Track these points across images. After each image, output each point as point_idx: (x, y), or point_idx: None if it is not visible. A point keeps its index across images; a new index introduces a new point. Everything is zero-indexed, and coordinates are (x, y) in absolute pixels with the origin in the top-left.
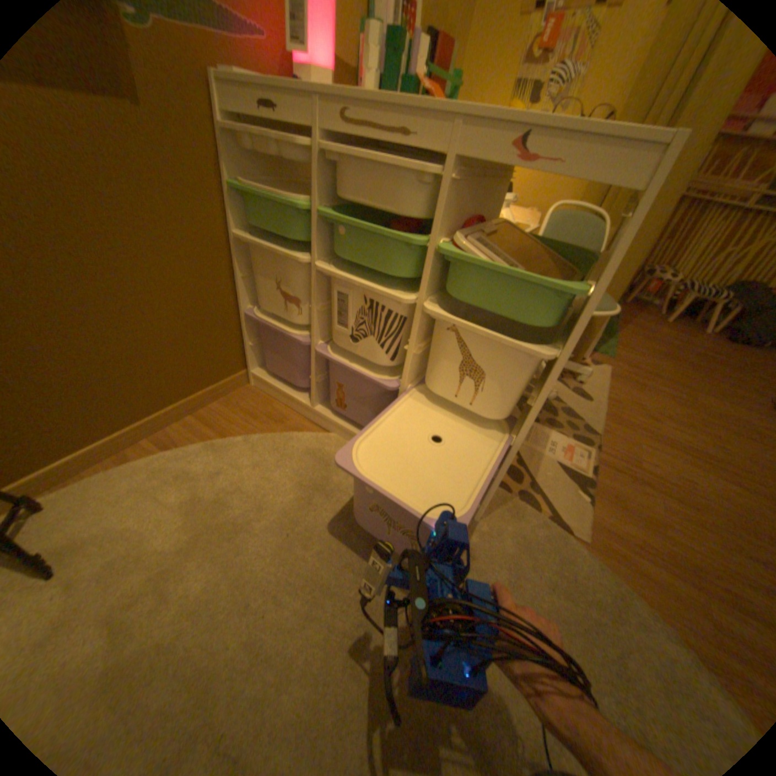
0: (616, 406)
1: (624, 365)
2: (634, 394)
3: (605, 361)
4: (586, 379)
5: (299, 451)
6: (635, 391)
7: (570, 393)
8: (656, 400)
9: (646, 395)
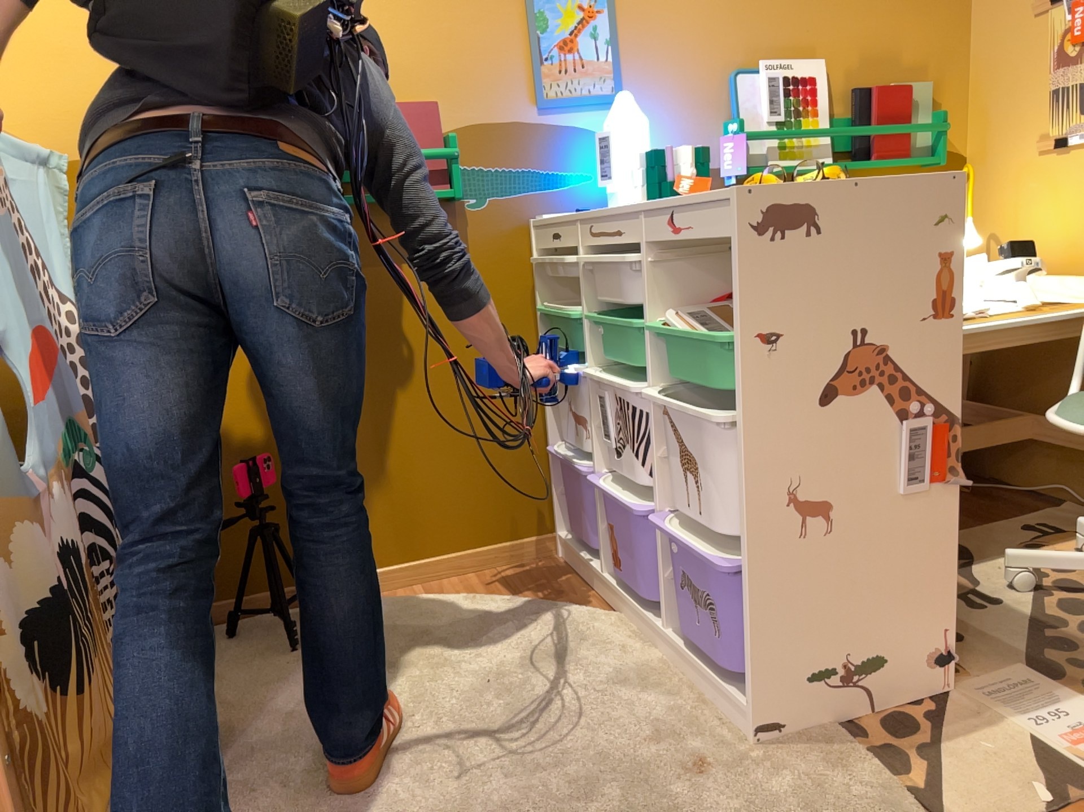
0: None
1: None
2: None
3: None
4: None
5: (557, 621)
6: None
7: None
8: None
9: None
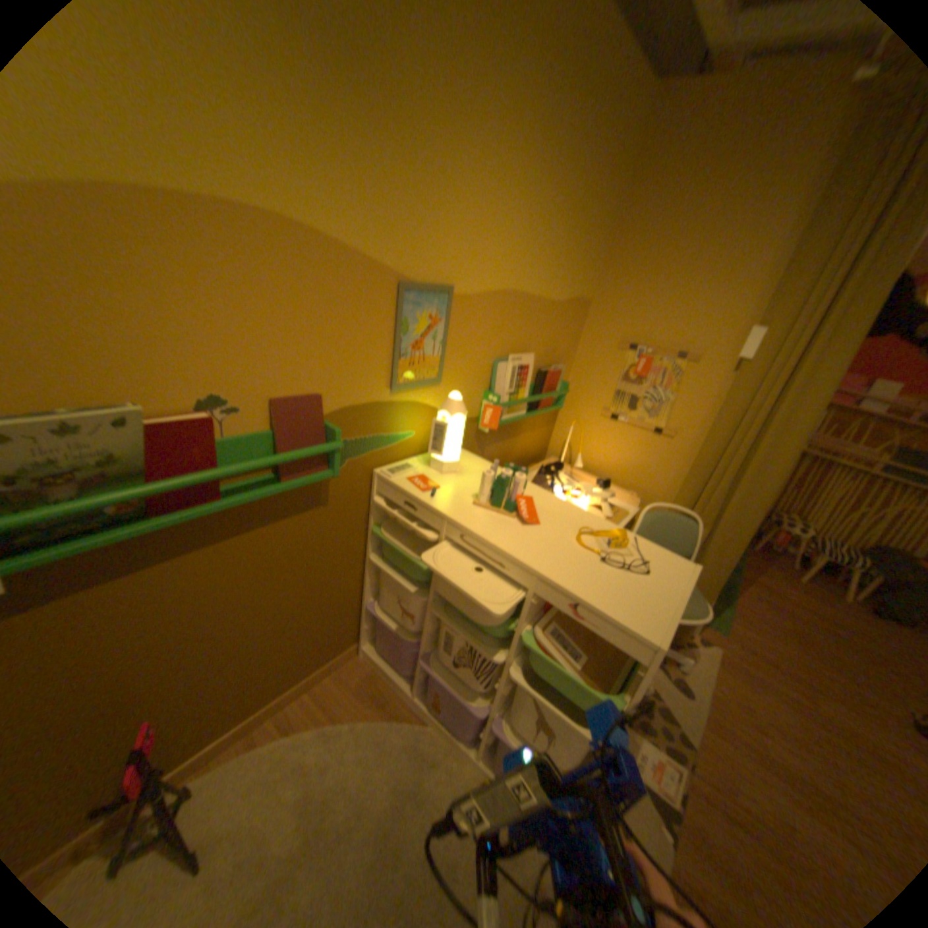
0: (721, 710)
1: (739, 650)
2: (744, 694)
3: (717, 641)
4: (690, 672)
5: (397, 749)
6: (747, 689)
7: (671, 688)
8: (769, 705)
9: (758, 697)
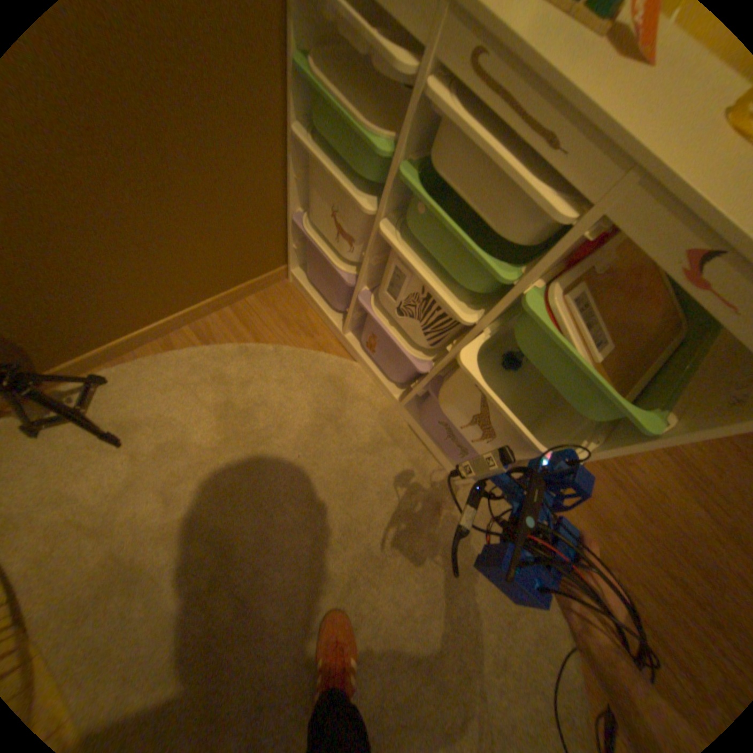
0: None
1: None
2: None
3: None
4: None
5: (322, 376)
6: None
7: None
8: None
9: None
